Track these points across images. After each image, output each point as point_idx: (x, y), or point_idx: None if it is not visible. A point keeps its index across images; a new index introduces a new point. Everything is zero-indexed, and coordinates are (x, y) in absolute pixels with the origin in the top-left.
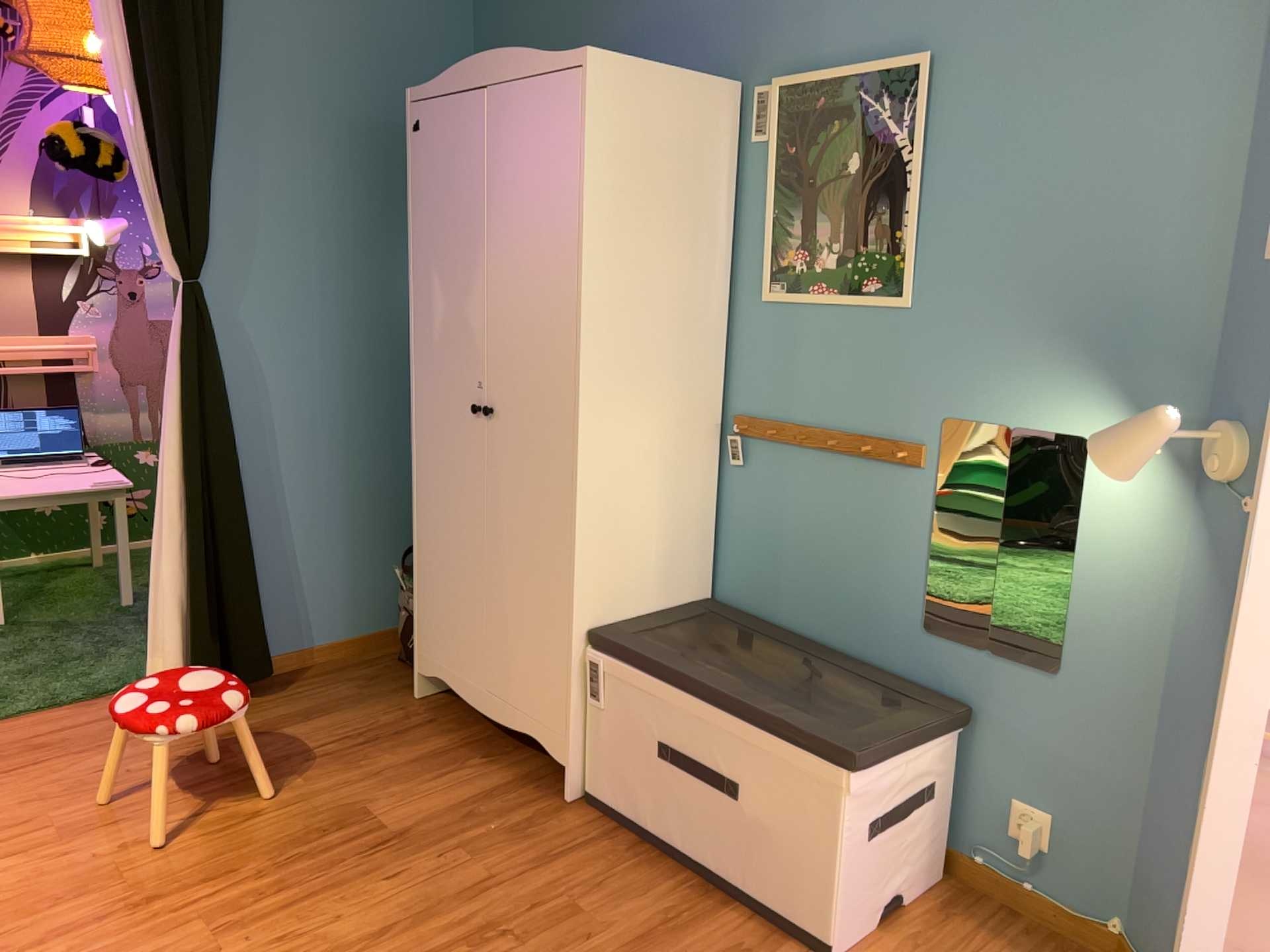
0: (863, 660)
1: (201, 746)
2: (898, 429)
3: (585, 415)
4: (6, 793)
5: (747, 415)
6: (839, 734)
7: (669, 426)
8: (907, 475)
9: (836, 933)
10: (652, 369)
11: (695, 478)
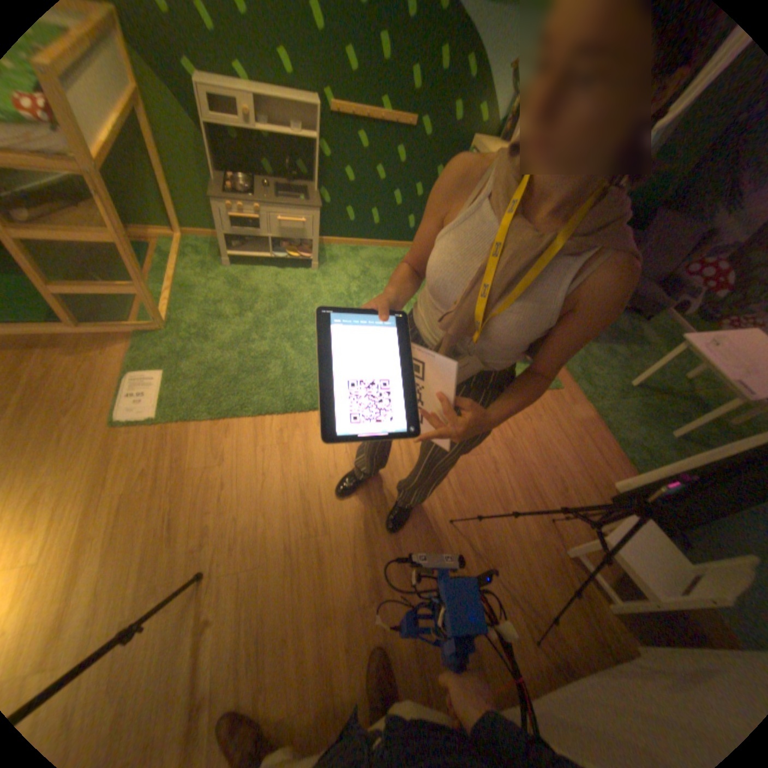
0: None
1: (573, 504)
2: None
3: None
4: (541, 428)
5: None
6: None
7: None
8: None
9: None
10: None
11: None
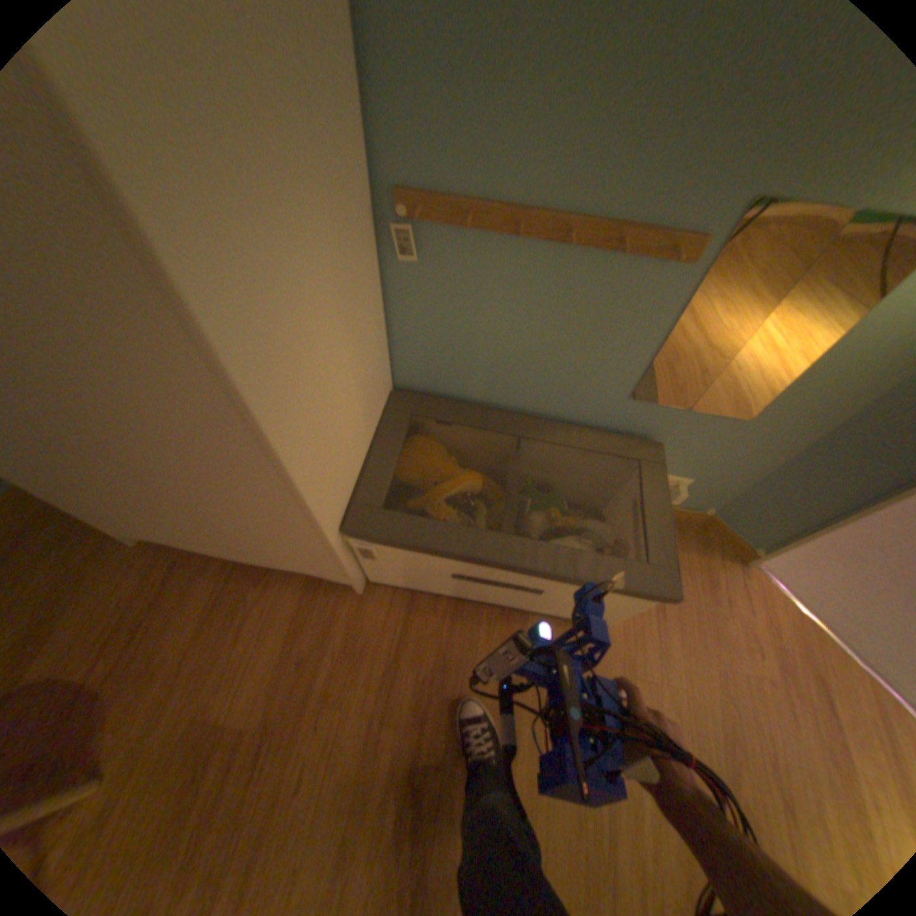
0: (563, 416)
1: None
2: (677, 208)
3: (242, 353)
4: None
5: (415, 185)
6: (622, 537)
7: (338, 255)
8: (669, 268)
9: (615, 622)
10: (293, 166)
11: (369, 297)
